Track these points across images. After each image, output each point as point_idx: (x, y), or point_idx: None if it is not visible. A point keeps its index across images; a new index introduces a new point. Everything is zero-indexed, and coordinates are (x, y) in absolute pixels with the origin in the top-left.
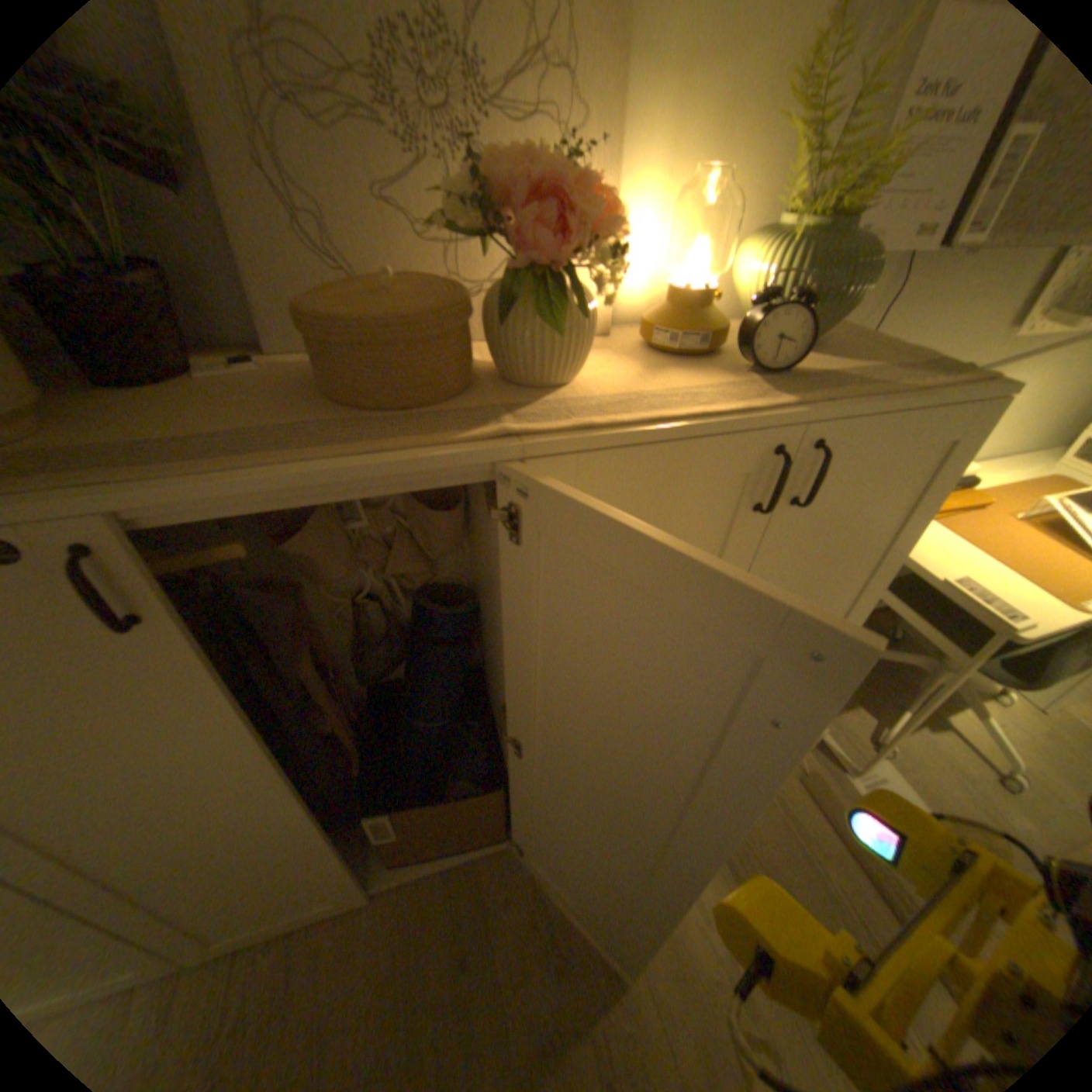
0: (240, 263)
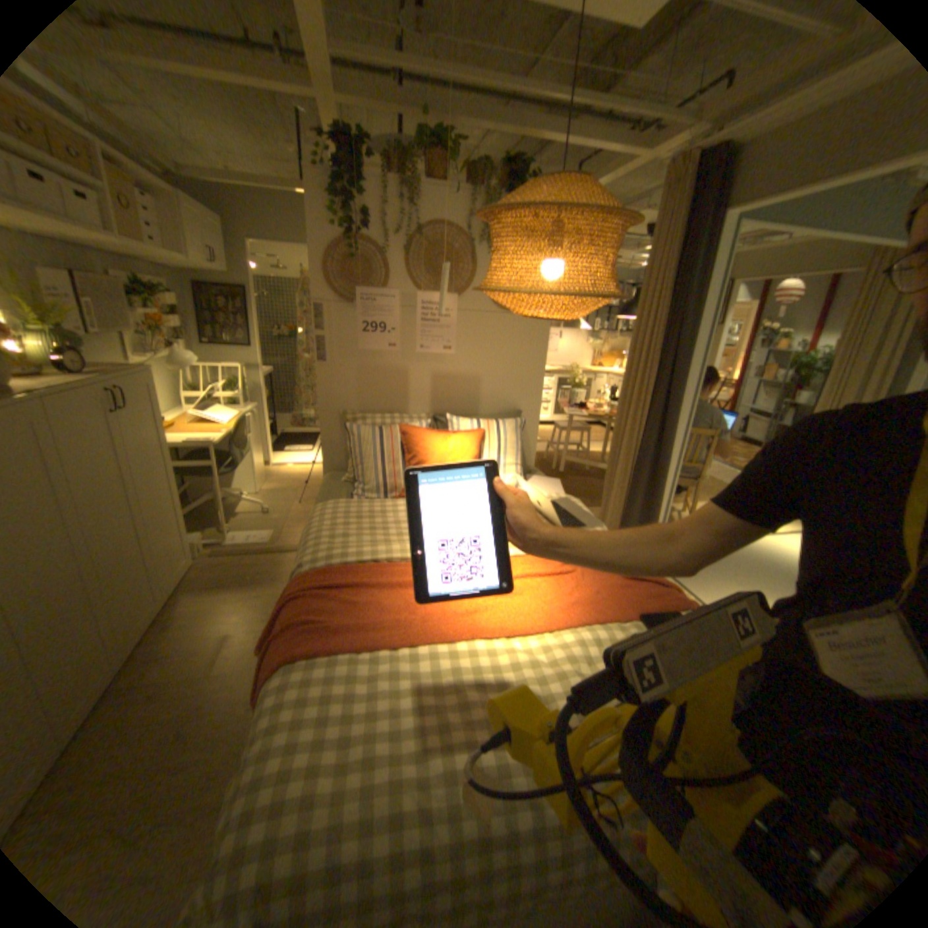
0: None
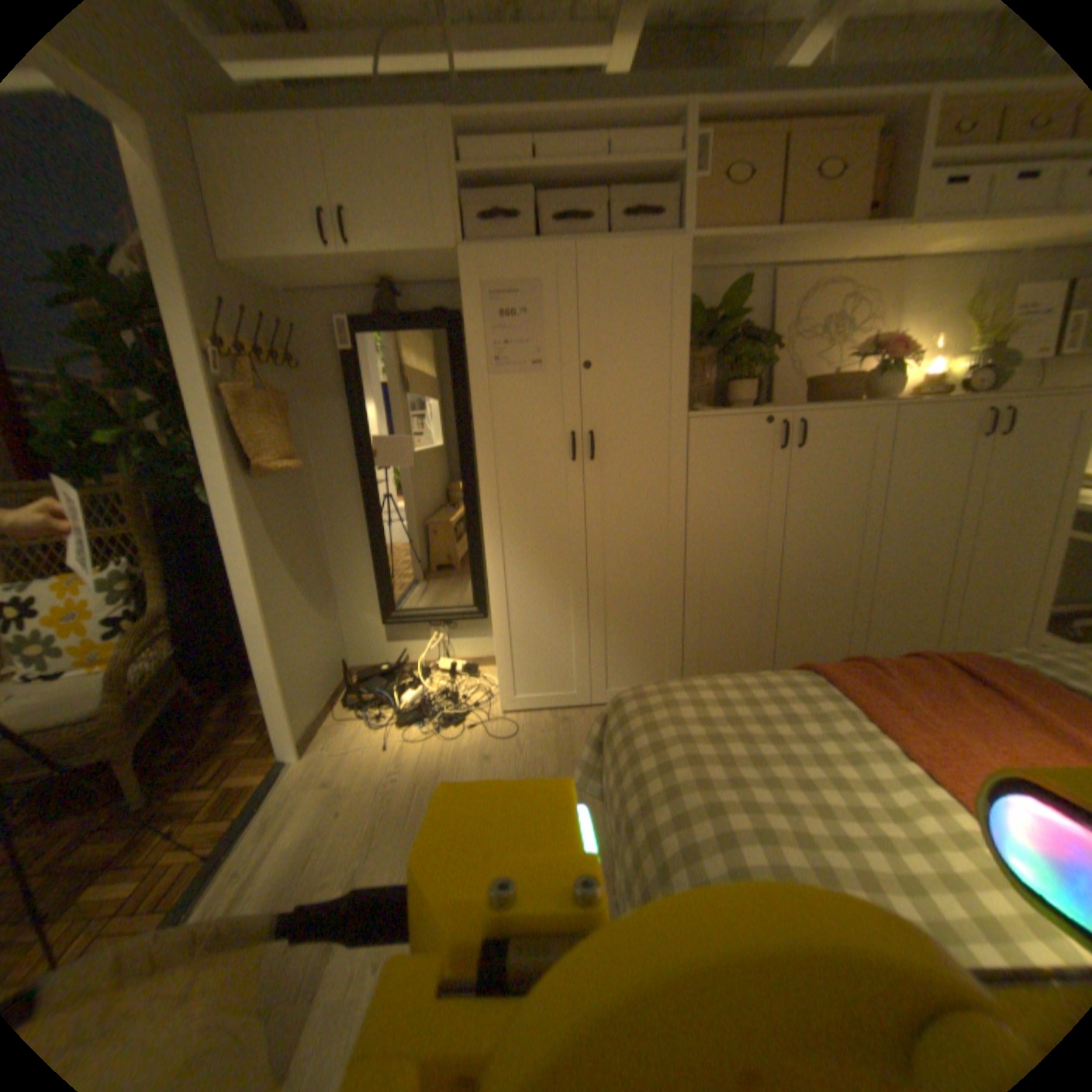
0: (774, 378)
